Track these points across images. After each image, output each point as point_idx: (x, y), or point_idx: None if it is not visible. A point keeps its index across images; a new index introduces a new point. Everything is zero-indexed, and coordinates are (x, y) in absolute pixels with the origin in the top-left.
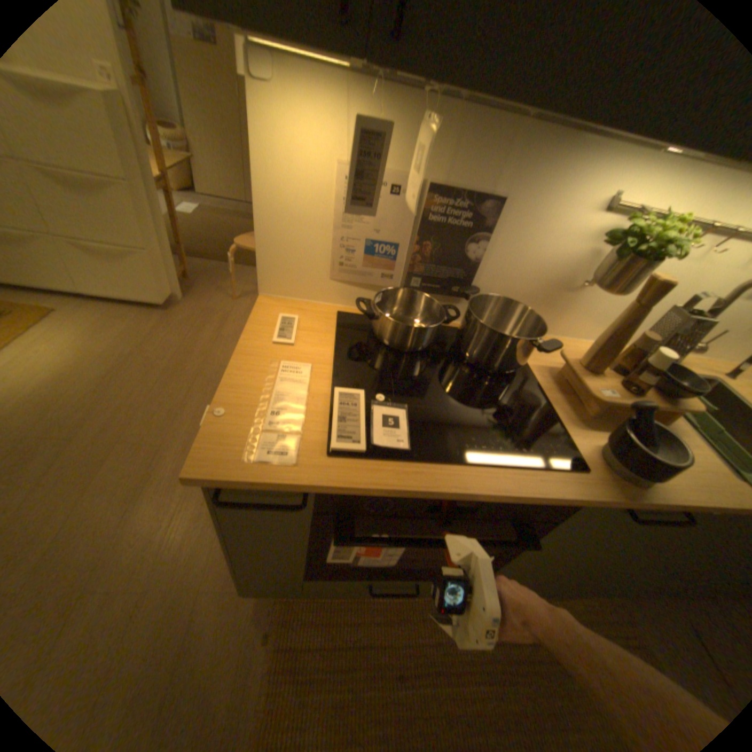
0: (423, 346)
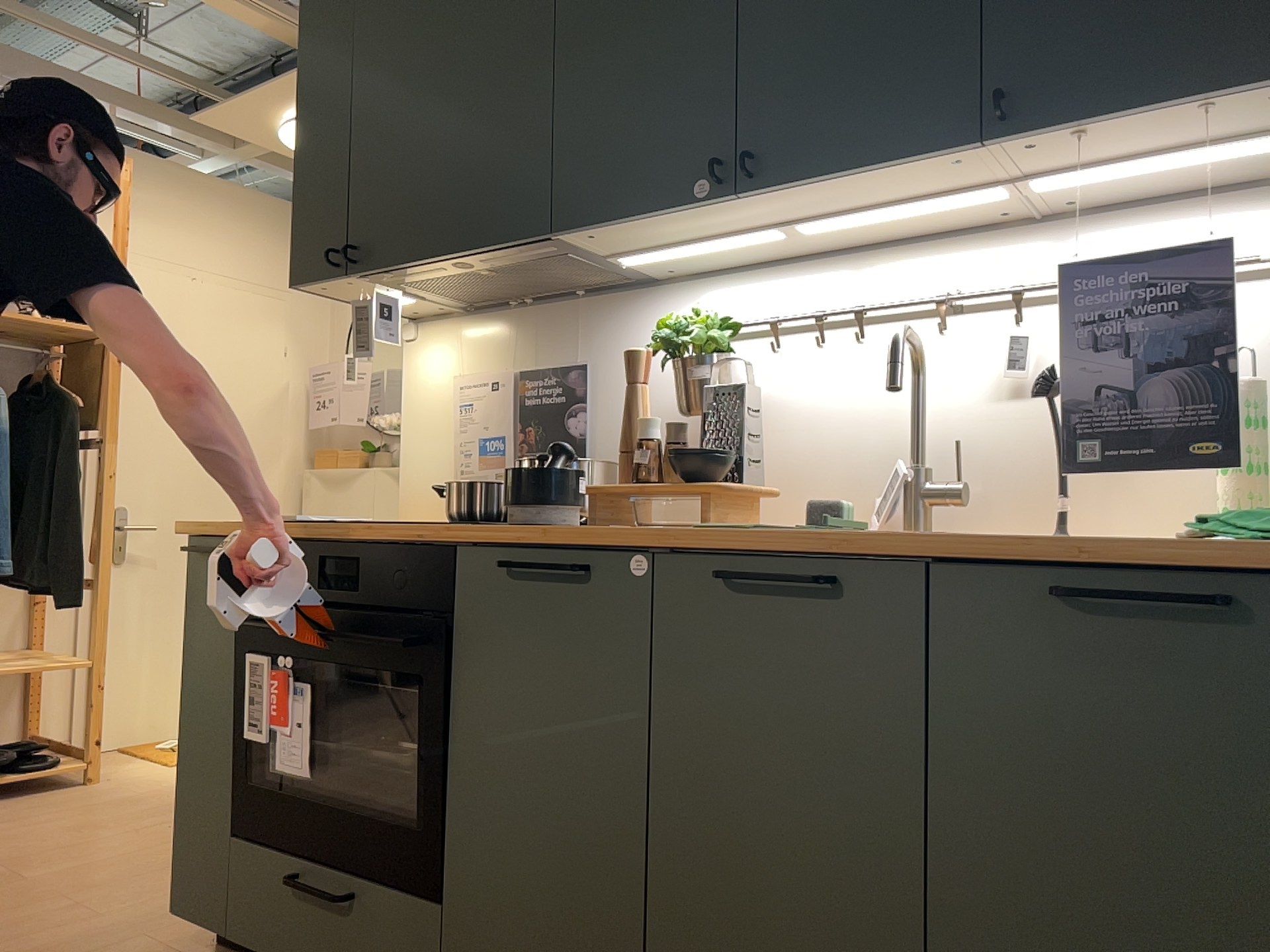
0: None
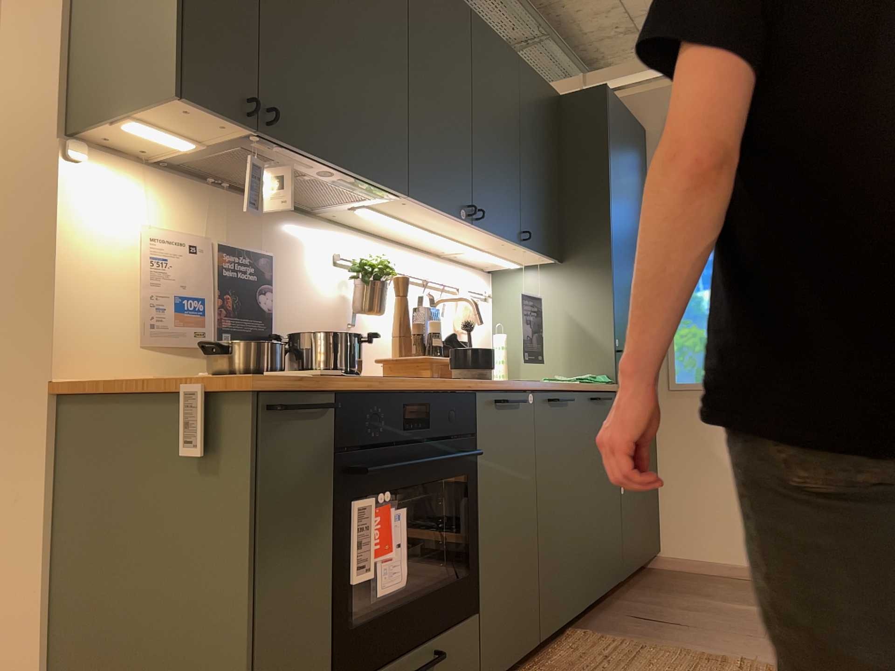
0: None
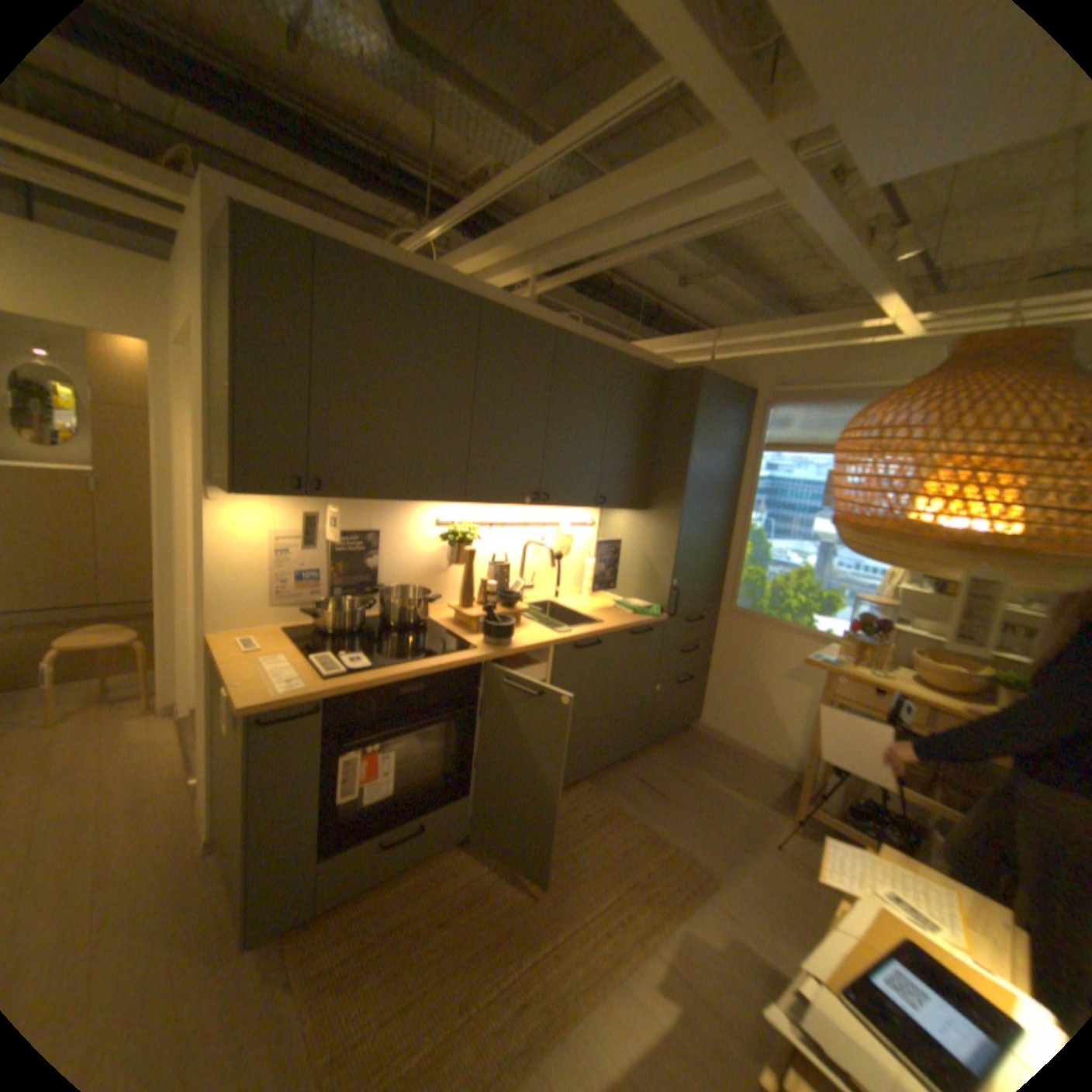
0: (357, 630)
